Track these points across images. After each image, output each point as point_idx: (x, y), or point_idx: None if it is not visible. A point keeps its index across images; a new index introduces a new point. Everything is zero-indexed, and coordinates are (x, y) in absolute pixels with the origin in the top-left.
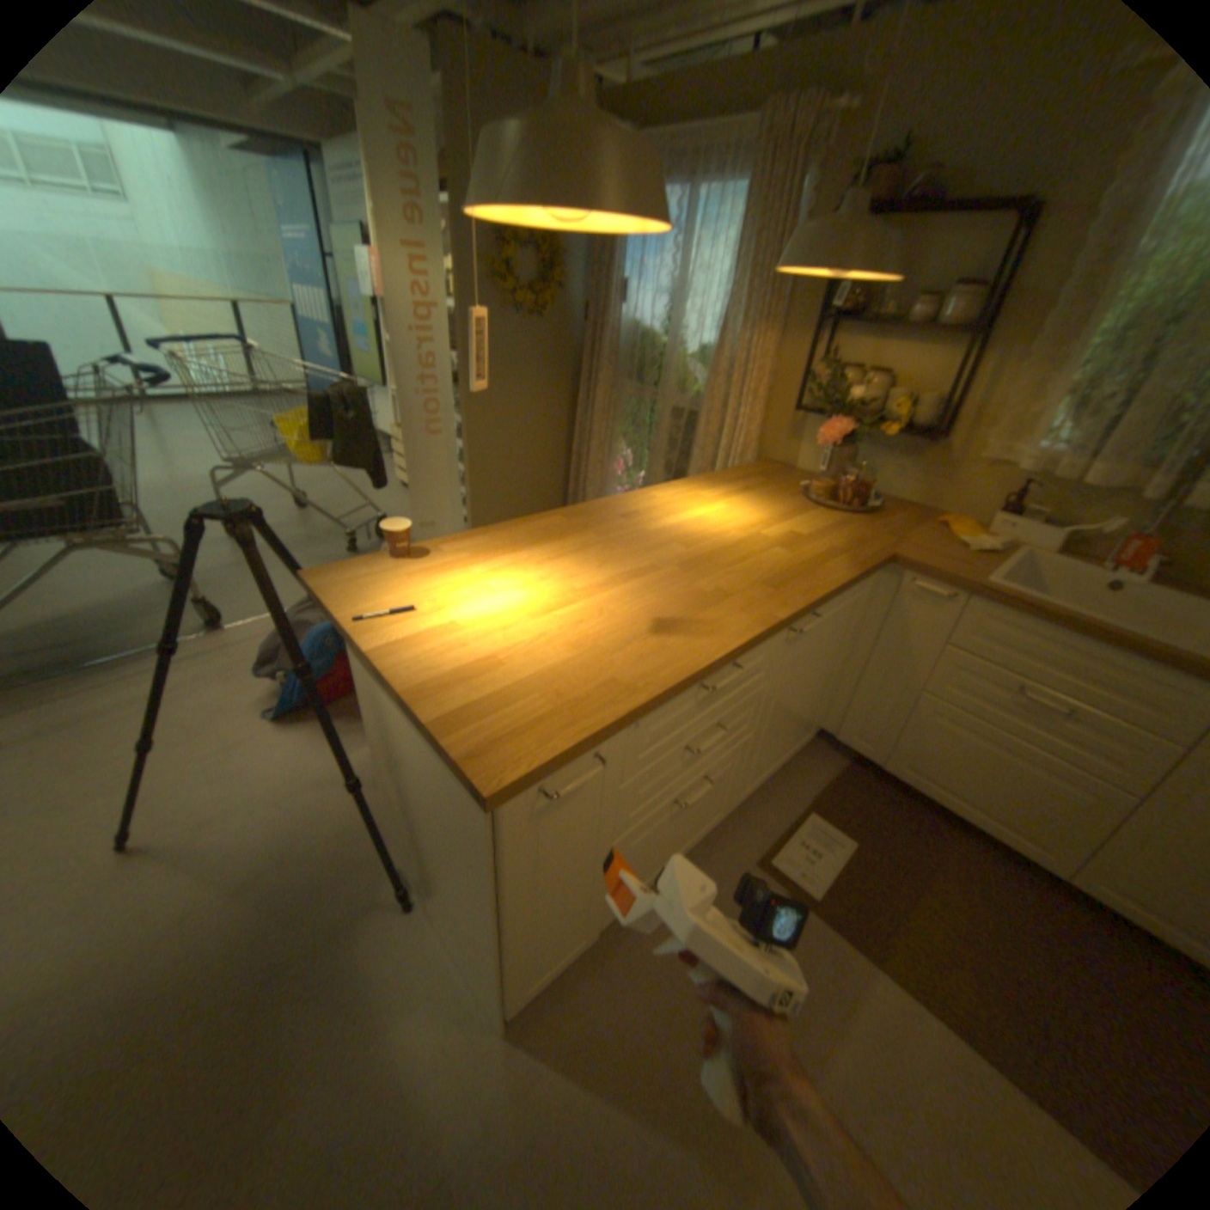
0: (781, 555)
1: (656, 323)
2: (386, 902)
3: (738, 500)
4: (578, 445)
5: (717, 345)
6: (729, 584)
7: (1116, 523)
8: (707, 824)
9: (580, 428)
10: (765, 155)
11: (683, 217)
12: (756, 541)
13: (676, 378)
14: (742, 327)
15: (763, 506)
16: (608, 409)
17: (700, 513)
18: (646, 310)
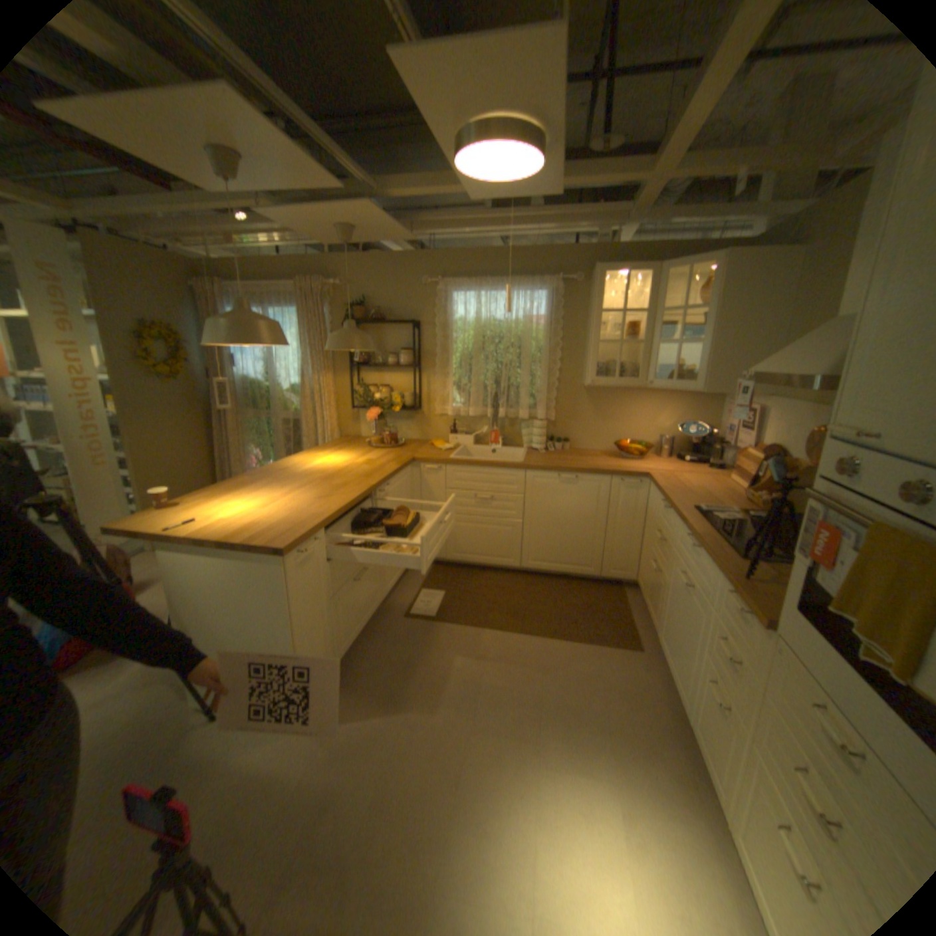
0: (365, 468)
1: (258, 376)
2: (195, 725)
3: (338, 454)
4: (219, 454)
5: (301, 384)
6: (347, 480)
7: (484, 429)
8: (372, 603)
9: (218, 443)
10: (301, 300)
11: None
12: (352, 466)
13: (280, 403)
14: (312, 374)
15: (351, 454)
16: (237, 428)
17: (321, 462)
18: (249, 370)
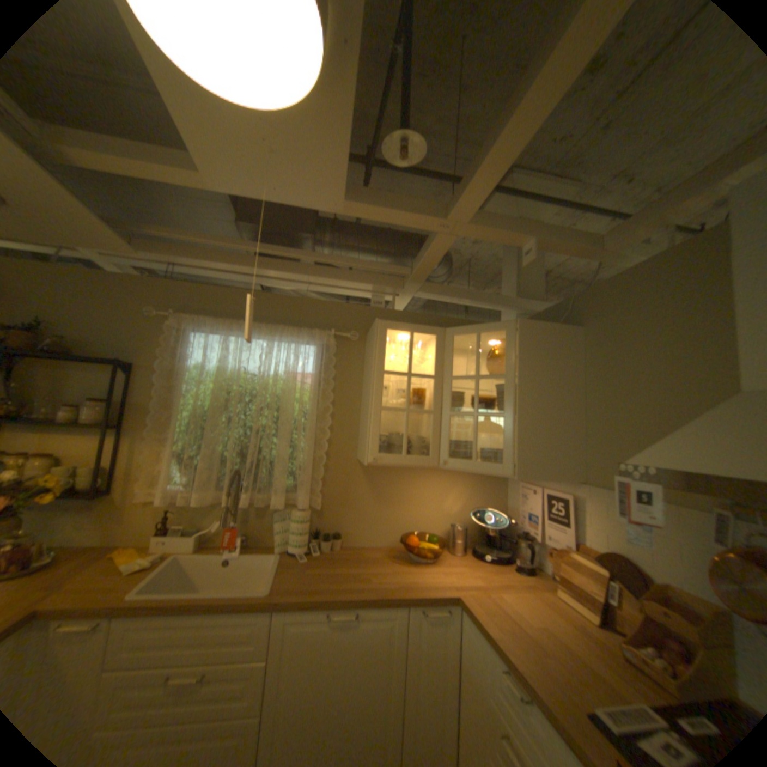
0: None
1: None
2: None
3: None
4: None
5: None
6: None
7: (216, 525)
8: None
9: None
10: None
11: None
12: None
13: None
14: None
15: None
16: None
17: None
18: None
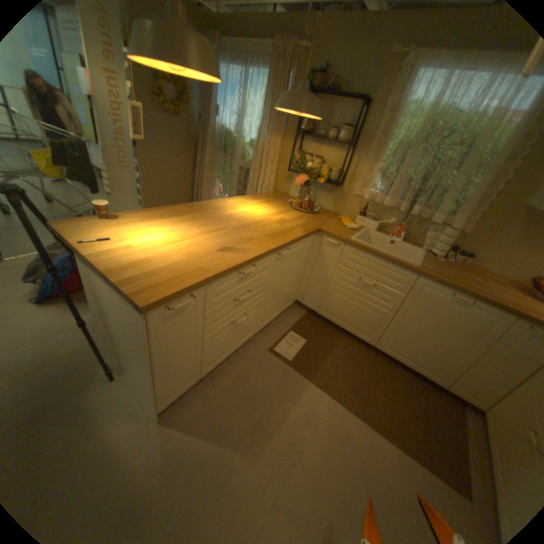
0: (276, 226)
1: (231, 128)
2: (100, 378)
3: (263, 206)
4: (197, 181)
5: (256, 140)
6: (253, 236)
7: (392, 220)
8: (247, 335)
9: (197, 173)
10: (274, 60)
11: (242, 81)
12: (267, 221)
13: (240, 153)
14: (266, 133)
15: (272, 209)
16: (210, 165)
17: (246, 210)
18: (226, 121)
